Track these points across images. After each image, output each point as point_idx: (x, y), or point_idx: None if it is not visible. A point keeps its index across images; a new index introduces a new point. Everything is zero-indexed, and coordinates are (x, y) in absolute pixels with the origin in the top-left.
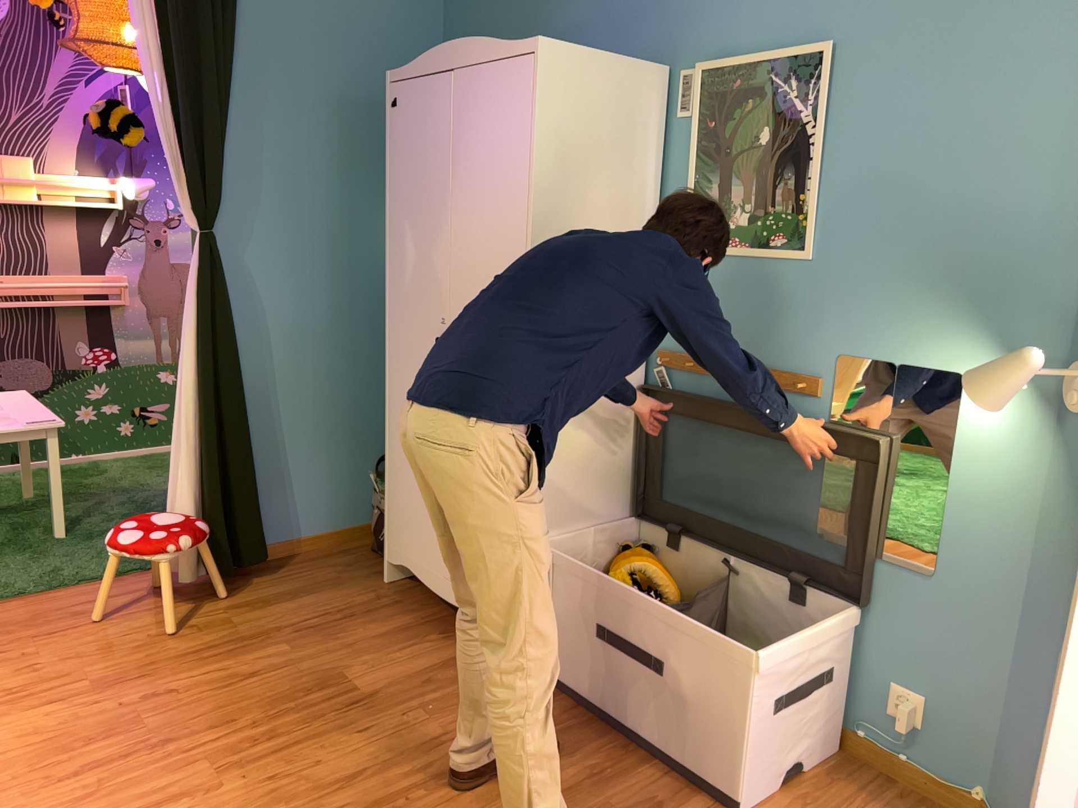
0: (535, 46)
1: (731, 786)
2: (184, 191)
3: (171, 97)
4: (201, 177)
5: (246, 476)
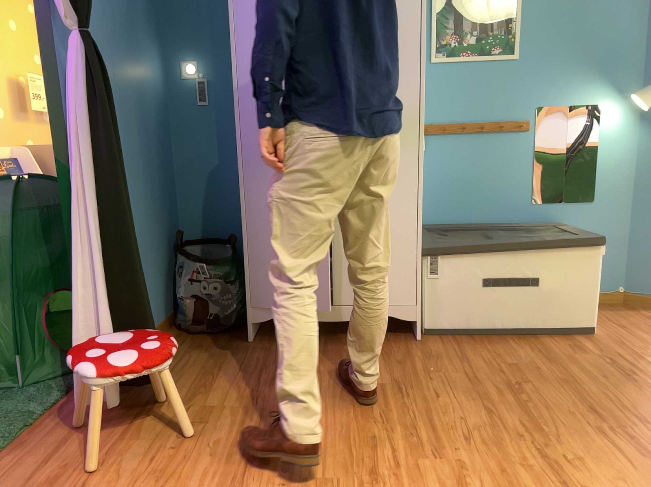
0: None
1: (589, 321)
2: None
3: None
4: None
5: (143, 281)
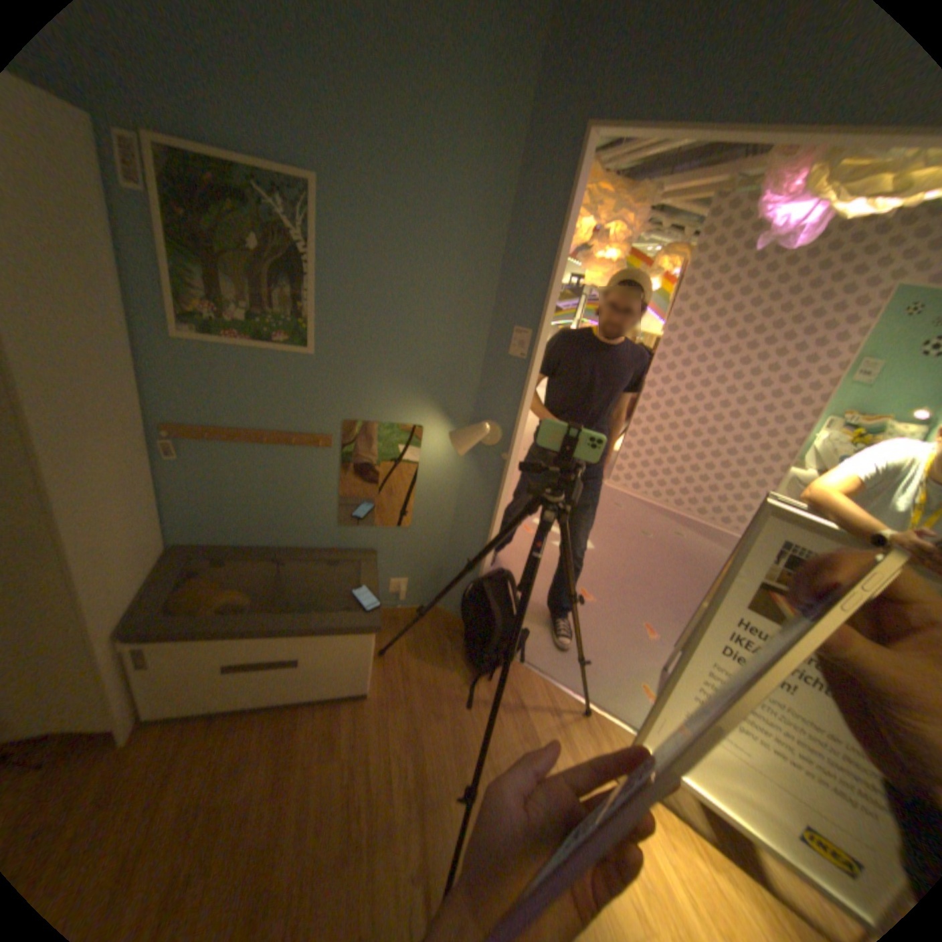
0: None
1: (359, 693)
2: None
3: None
4: None
5: None
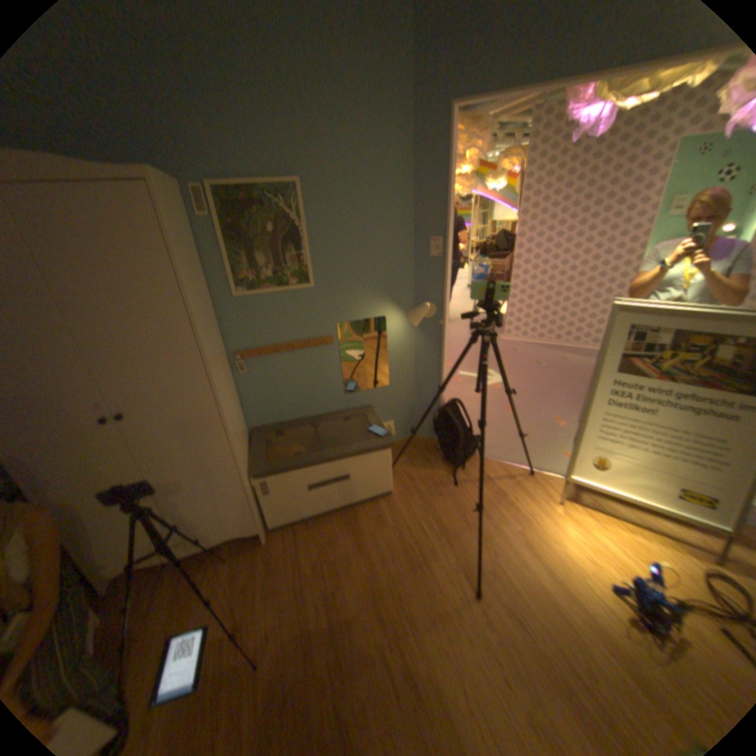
0: (142, 173)
1: (386, 490)
2: None
3: None
4: None
5: None
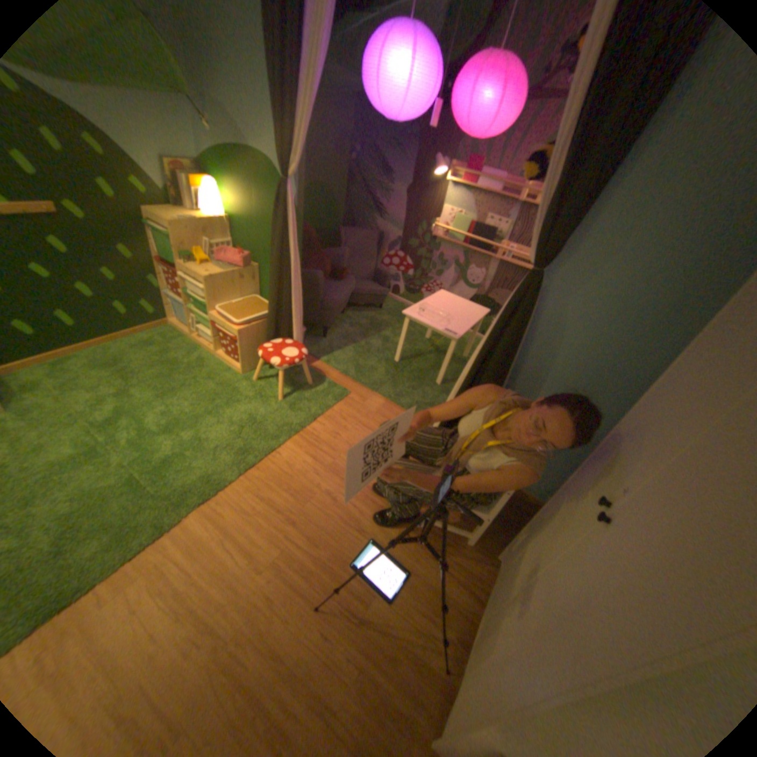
0: None
1: None
2: (542, 233)
3: (573, 141)
4: (553, 225)
5: None
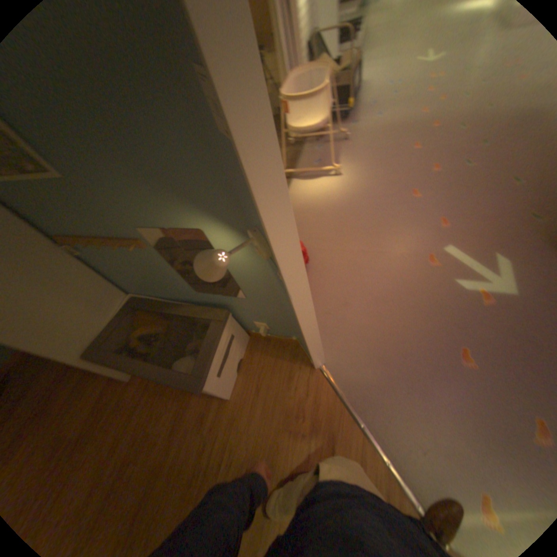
0: None
1: (219, 398)
2: None
3: None
4: None
5: None
